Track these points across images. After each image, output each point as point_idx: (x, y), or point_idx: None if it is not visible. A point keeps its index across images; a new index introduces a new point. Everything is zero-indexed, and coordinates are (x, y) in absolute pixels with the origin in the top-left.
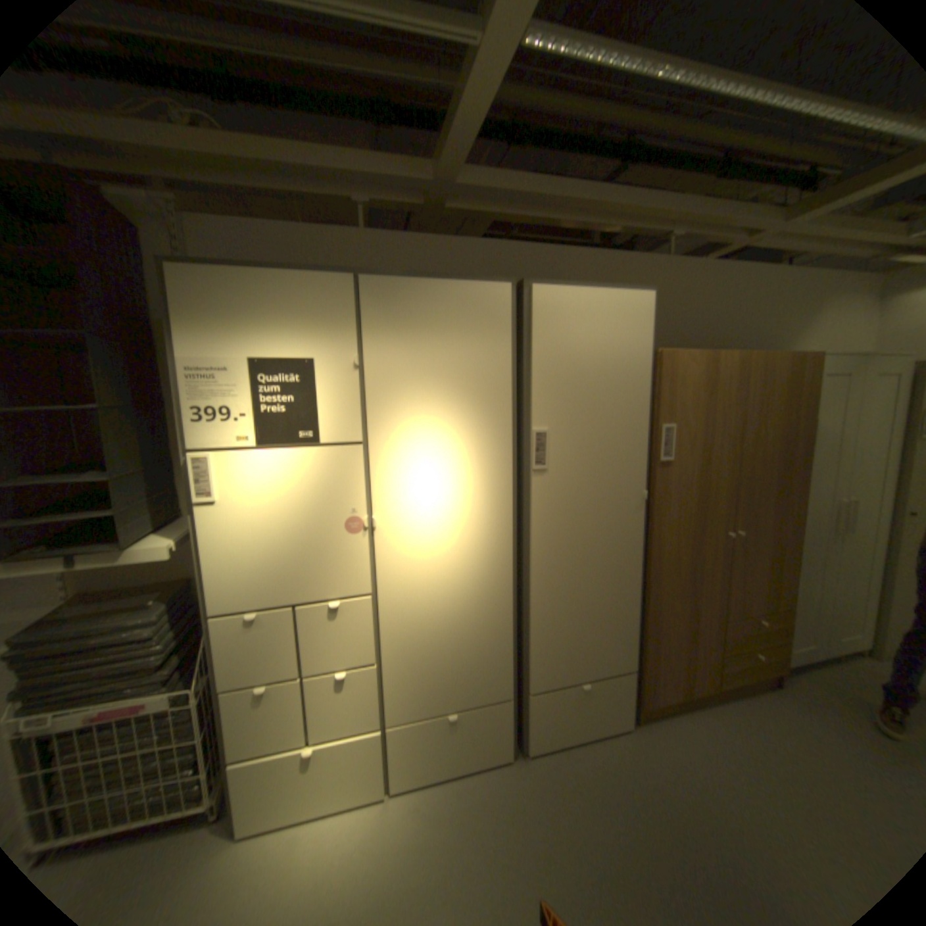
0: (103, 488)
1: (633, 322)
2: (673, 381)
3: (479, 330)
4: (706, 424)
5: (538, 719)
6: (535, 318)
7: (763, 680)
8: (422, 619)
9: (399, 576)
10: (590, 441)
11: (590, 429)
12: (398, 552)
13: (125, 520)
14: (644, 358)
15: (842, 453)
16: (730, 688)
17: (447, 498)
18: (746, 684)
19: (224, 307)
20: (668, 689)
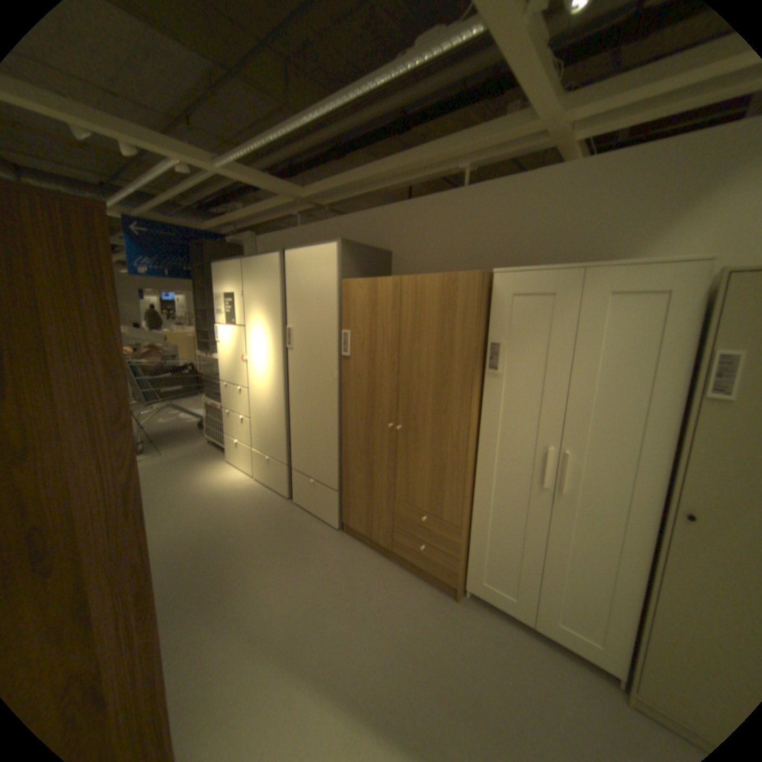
0: (209, 334)
1: (326, 265)
2: (348, 302)
3: (270, 278)
4: (370, 334)
5: (295, 484)
6: (286, 269)
7: (429, 571)
8: (260, 407)
9: (254, 385)
10: (309, 336)
11: (309, 330)
12: (253, 374)
13: (215, 345)
14: (332, 287)
15: (545, 388)
16: (400, 554)
17: (264, 355)
18: (414, 562)
19: (220, 277)
20: (355, 517)
